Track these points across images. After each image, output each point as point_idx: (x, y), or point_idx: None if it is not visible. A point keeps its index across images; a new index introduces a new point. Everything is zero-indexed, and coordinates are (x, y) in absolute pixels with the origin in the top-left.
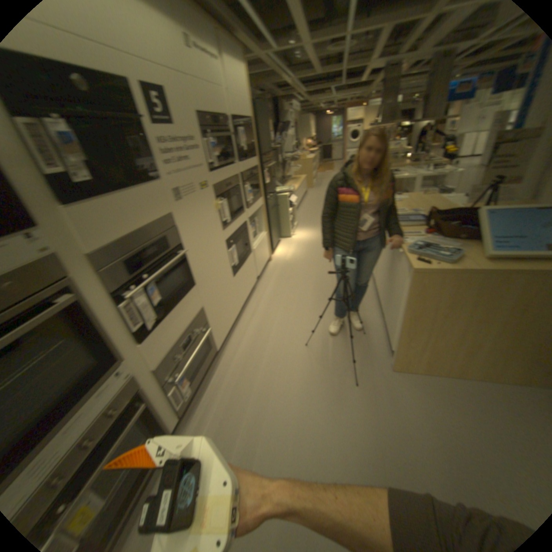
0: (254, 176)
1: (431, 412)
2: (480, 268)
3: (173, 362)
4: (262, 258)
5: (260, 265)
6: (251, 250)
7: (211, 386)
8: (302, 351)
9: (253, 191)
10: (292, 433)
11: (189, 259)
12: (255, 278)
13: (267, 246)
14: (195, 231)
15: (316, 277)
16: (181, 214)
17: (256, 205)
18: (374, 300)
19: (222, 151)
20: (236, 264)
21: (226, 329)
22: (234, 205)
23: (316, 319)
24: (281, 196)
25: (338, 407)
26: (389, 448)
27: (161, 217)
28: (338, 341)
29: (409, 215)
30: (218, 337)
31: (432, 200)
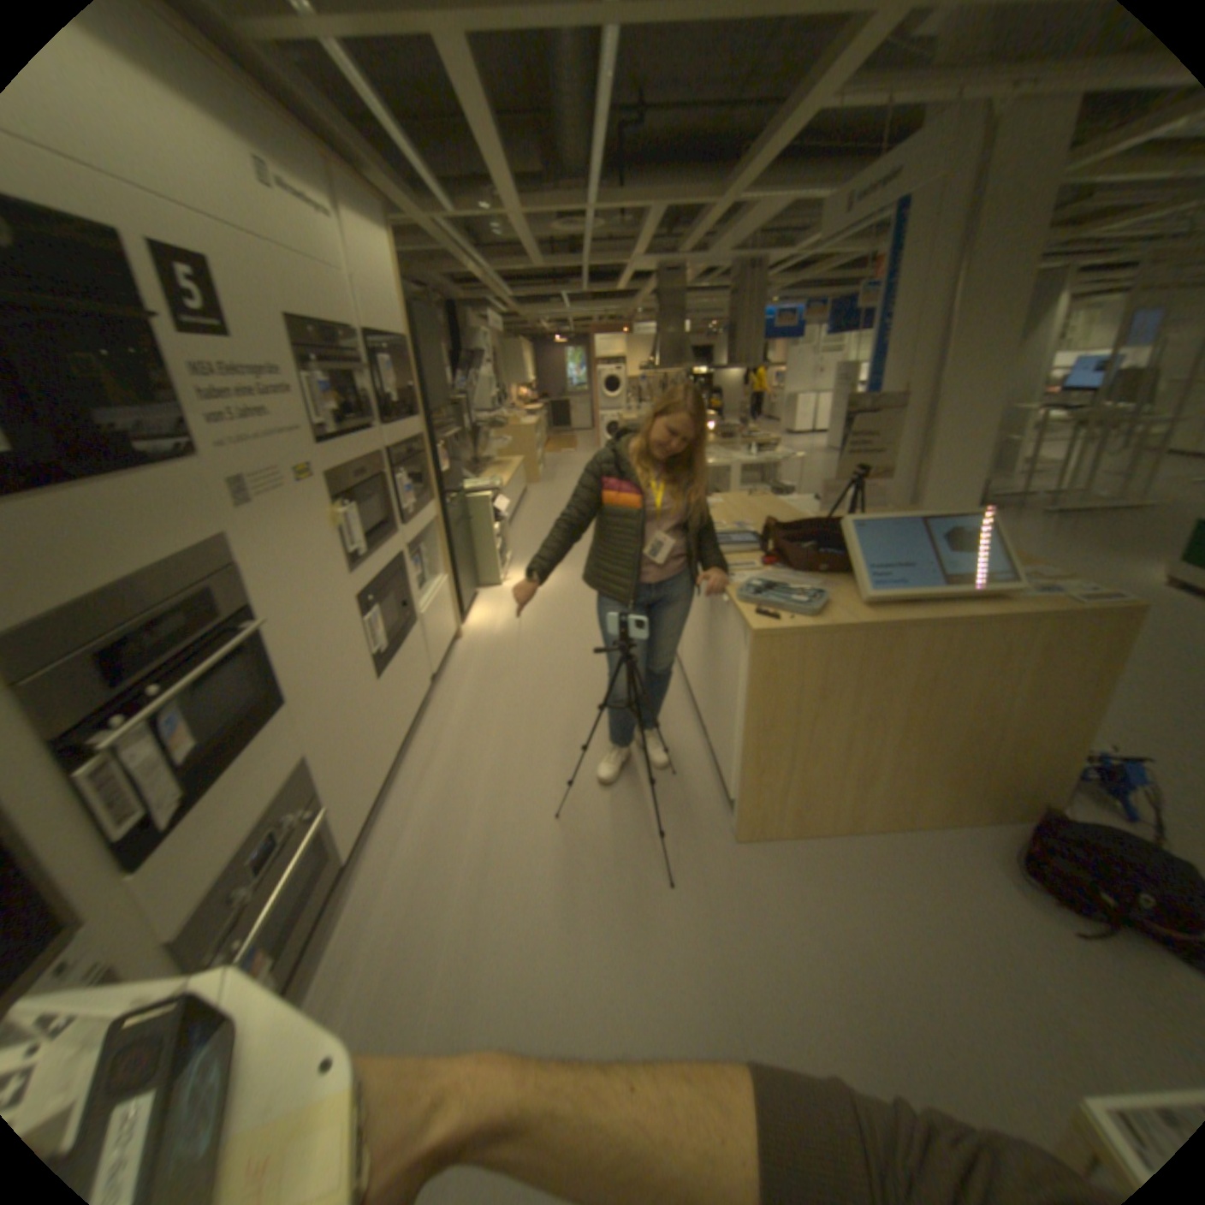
0: (416, 456)
1: (815, 913)
2: (857, 623)
3: (226, 912)
4: (441, 634)
5: (437, 650)
6: (414, 616)
7: (327, 960)
8: (548, 832)
9: (415, 488)
10: (544, 1030)
11: (269, 643)
12: (427, 680)
13: (451, 606)
14: (283, 575)
15: (562, 666)
16: (249, 538)
17: (422, 517)
18: (683, 704)
19: (345, 402)
20: (382, 650)
21: (362, 808)
22: (373, 517)
23: (573, 757)
24: (476, 500)
25: (637, 944)
26: (749, 1009)
27: (196, 544)
28: (623, 798)
29: (731, 535)
30: (343, 830)
31: (764, 507)
